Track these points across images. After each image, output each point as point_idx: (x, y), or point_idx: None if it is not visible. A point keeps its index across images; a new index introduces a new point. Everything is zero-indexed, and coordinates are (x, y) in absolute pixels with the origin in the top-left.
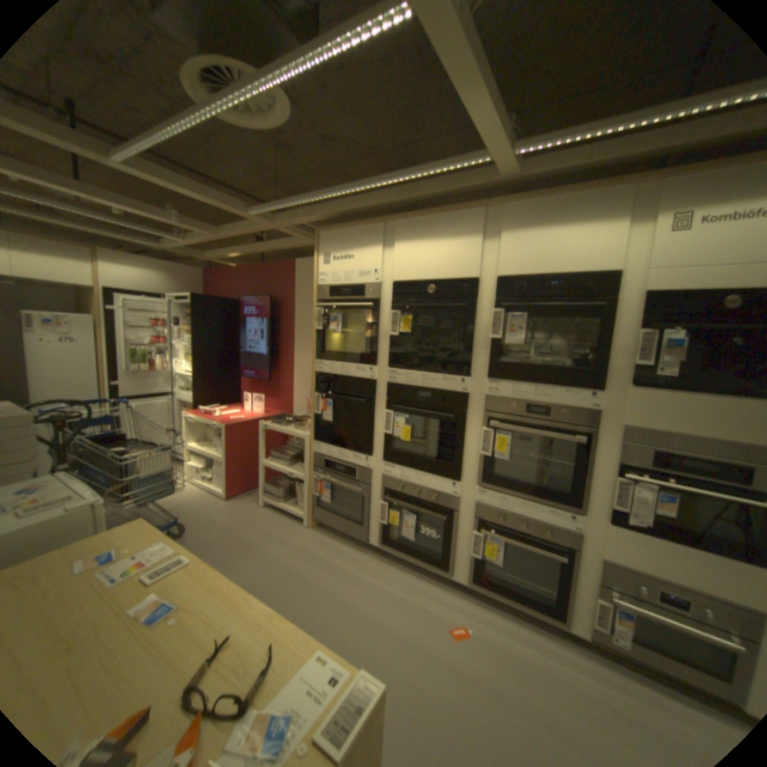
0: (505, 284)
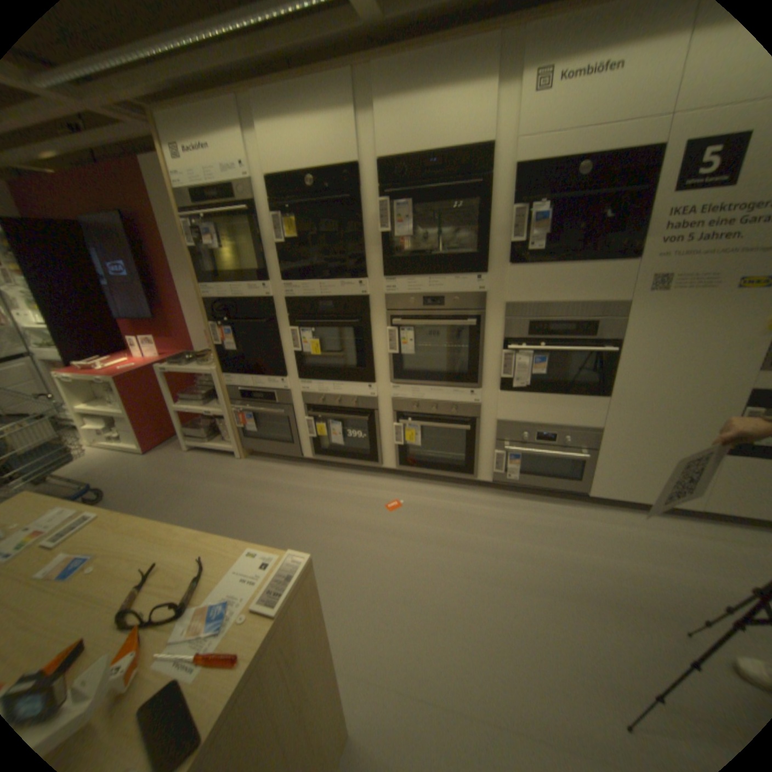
0: (384, 167)
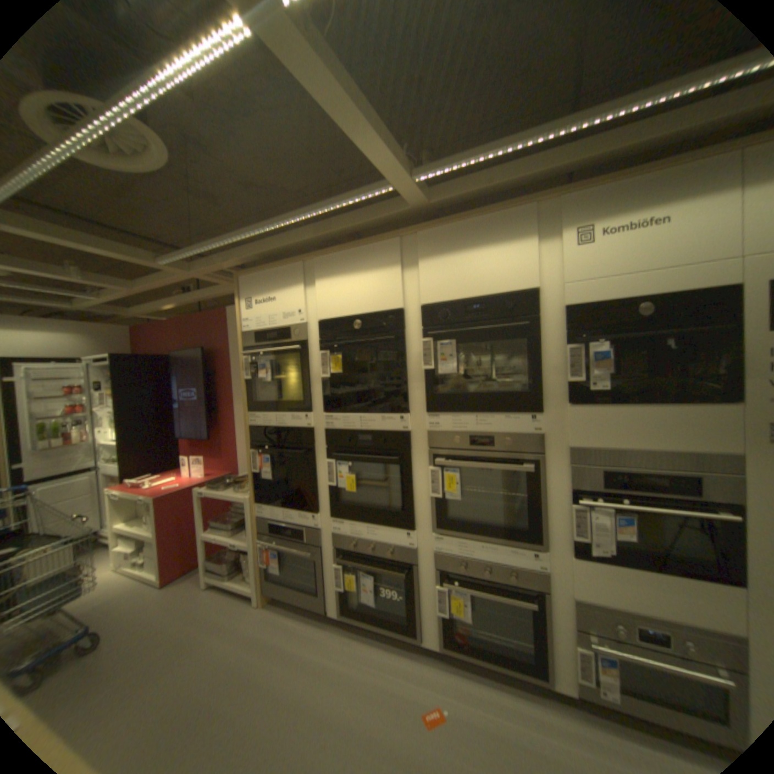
0: (429, 312)
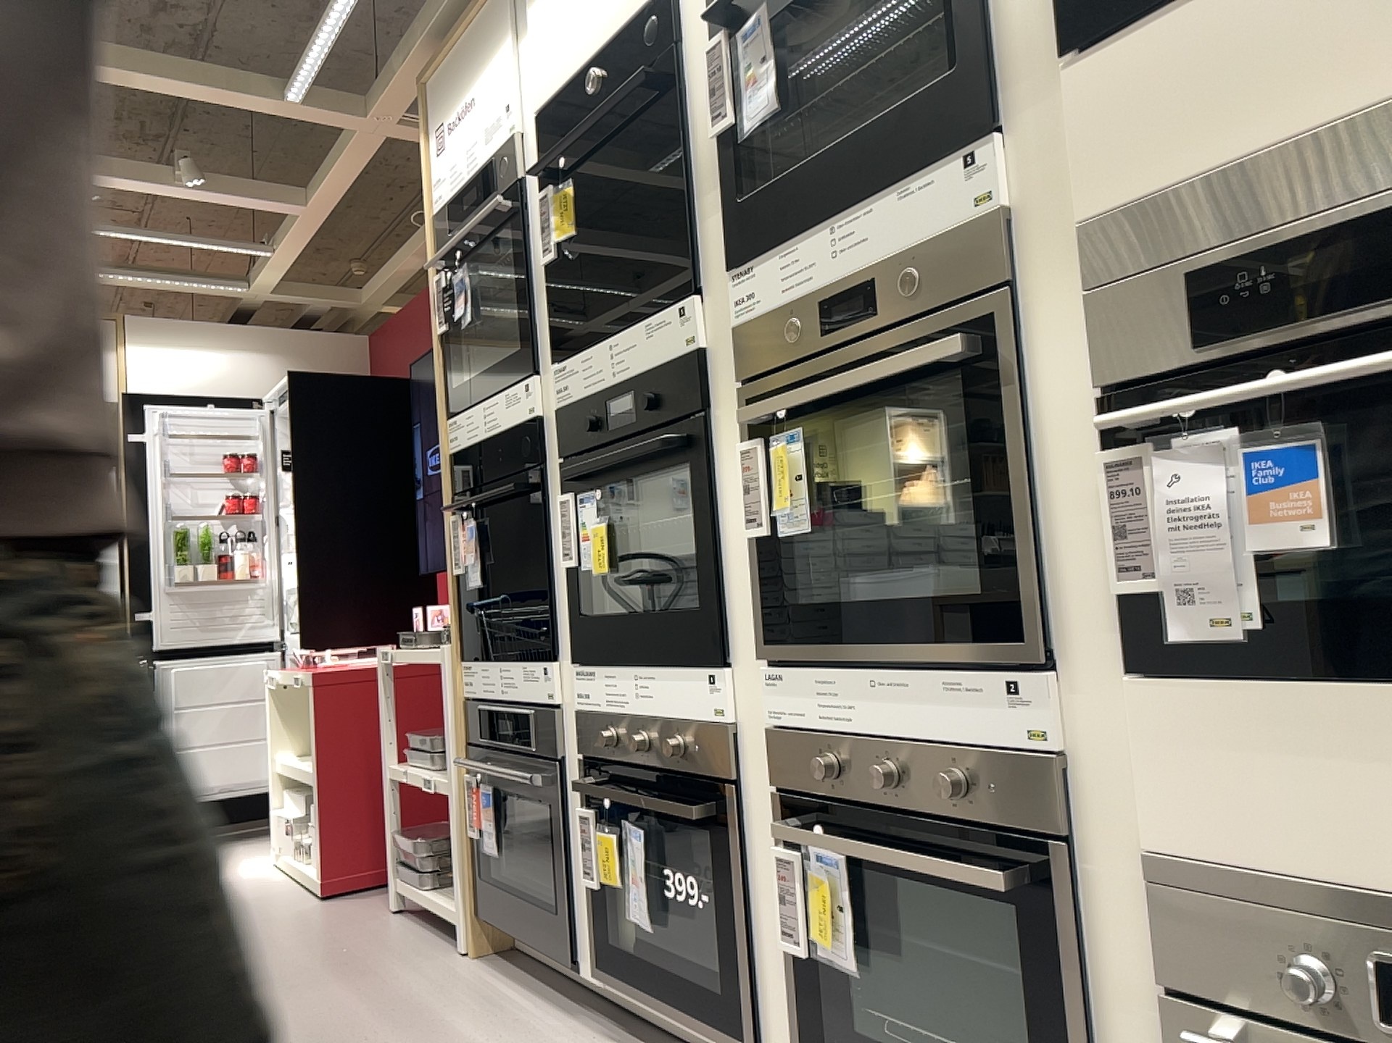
0: None
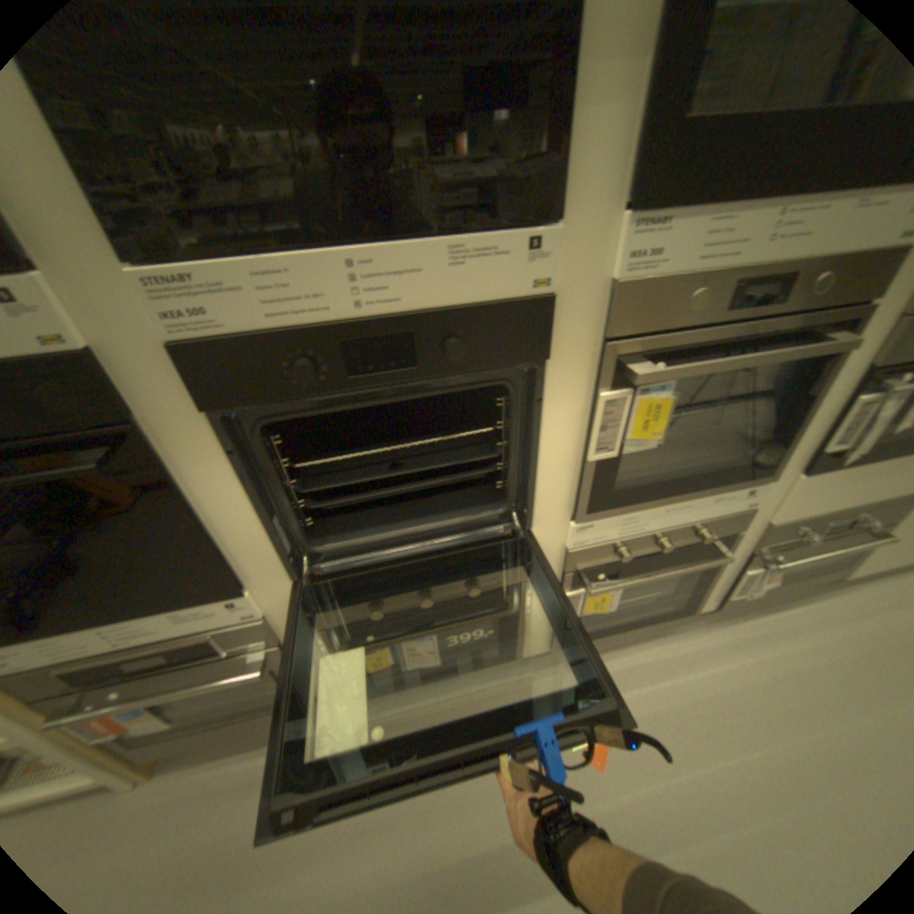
0: None
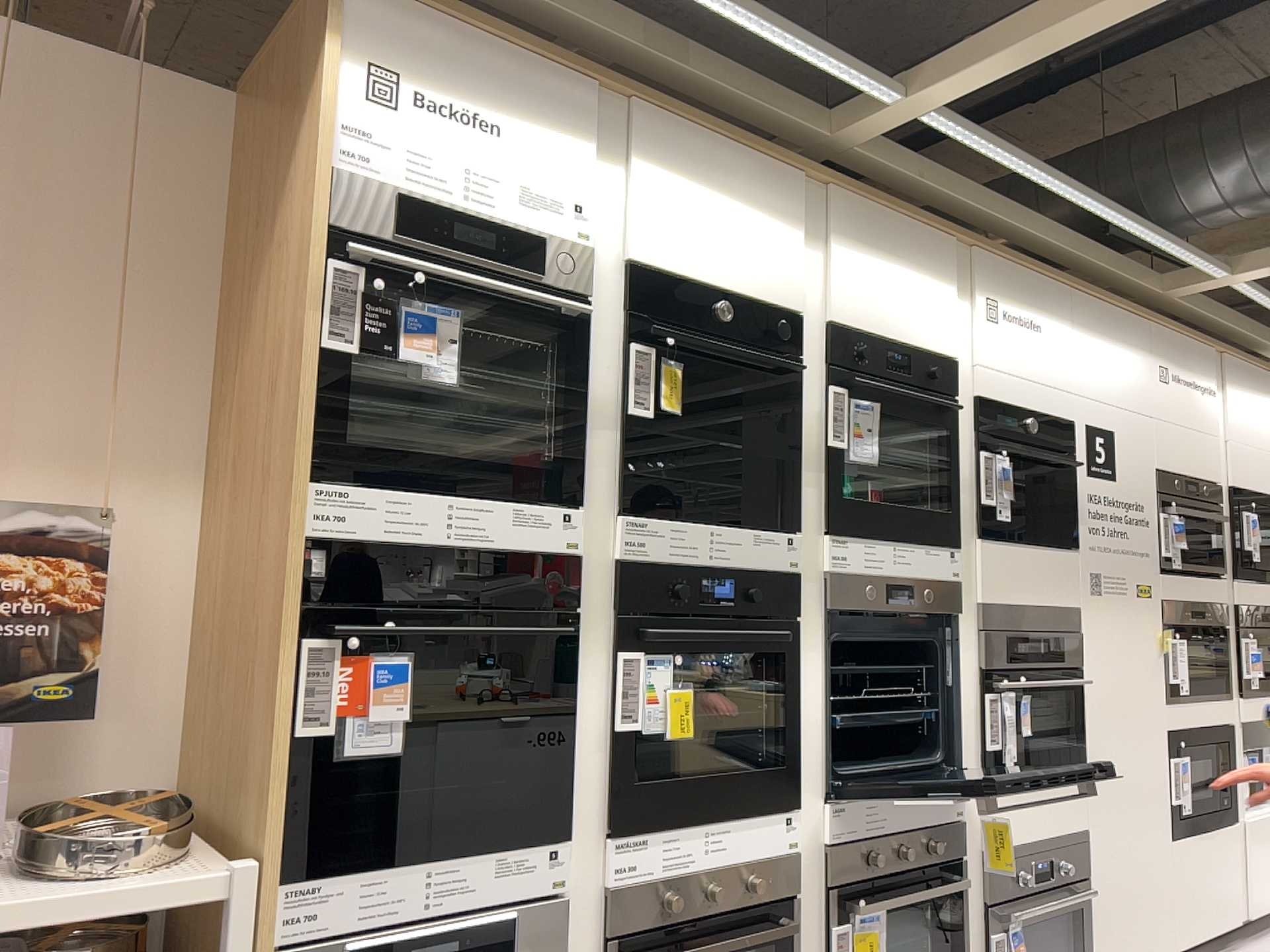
0: (829, 343)
